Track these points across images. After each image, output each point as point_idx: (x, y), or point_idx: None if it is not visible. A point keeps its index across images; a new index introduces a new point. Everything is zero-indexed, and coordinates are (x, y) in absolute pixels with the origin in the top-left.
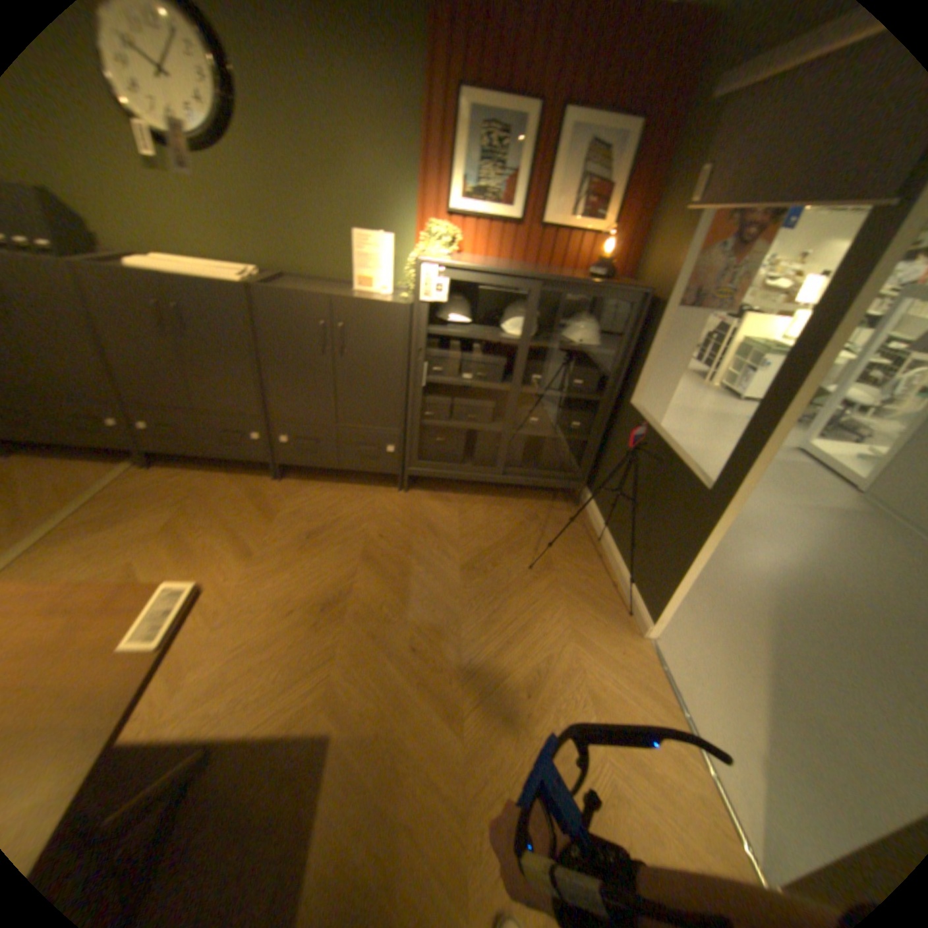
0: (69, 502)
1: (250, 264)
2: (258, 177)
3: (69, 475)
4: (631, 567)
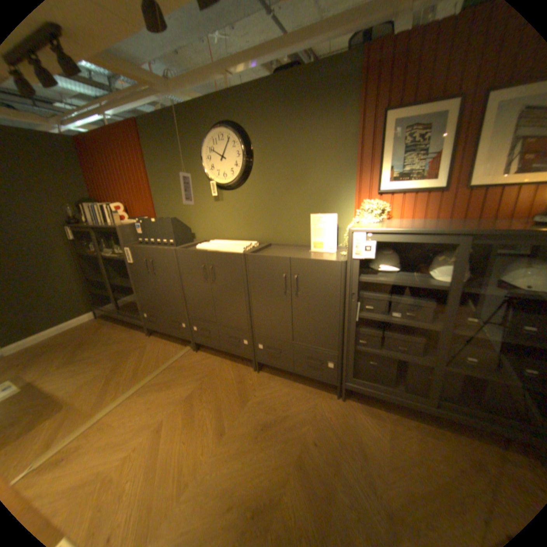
0: (155, 369)
1: (255, 241)
2: (261, 196)
3: (163, 351)
4: None
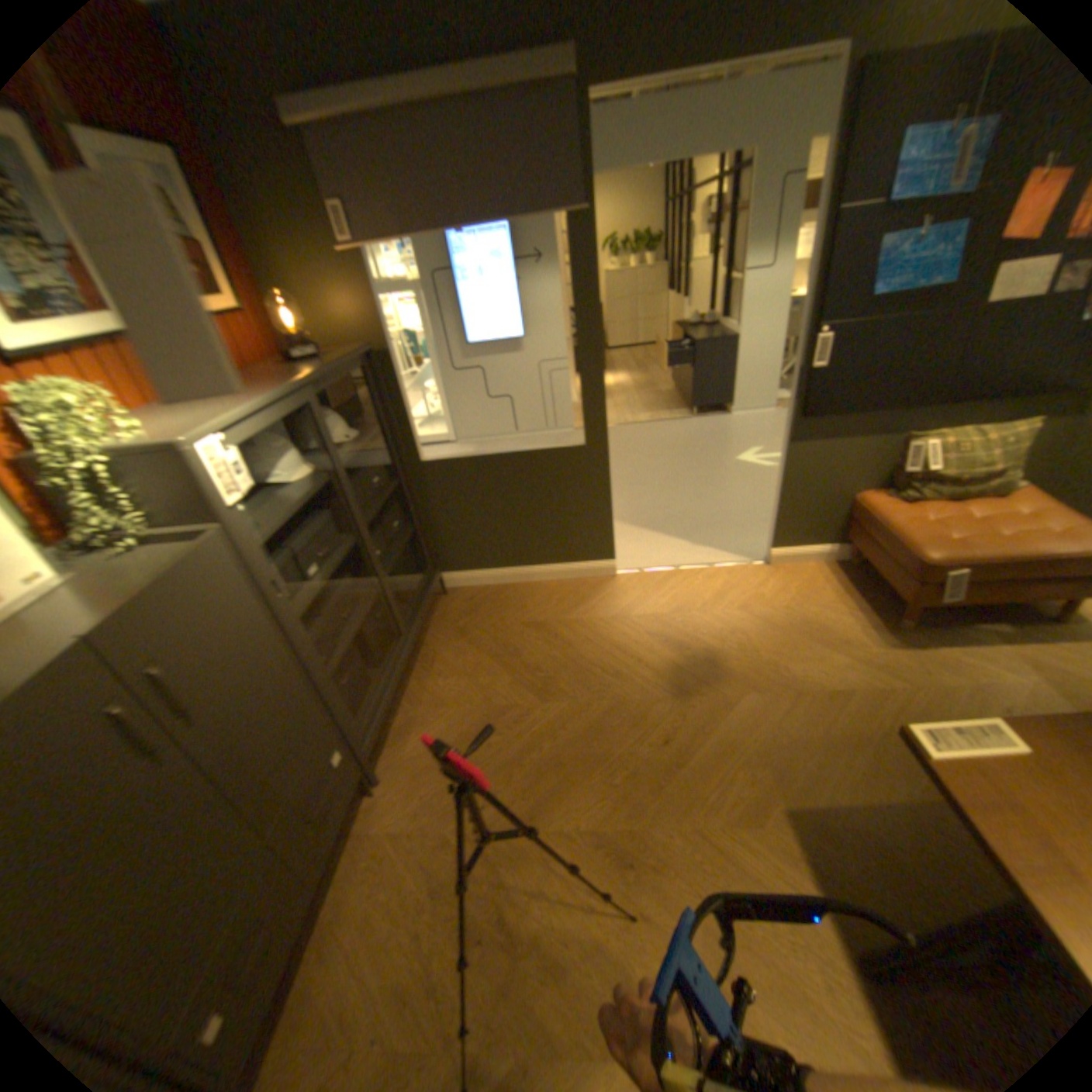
0: None
1: None
2: None
3: None
4: (559, 557)
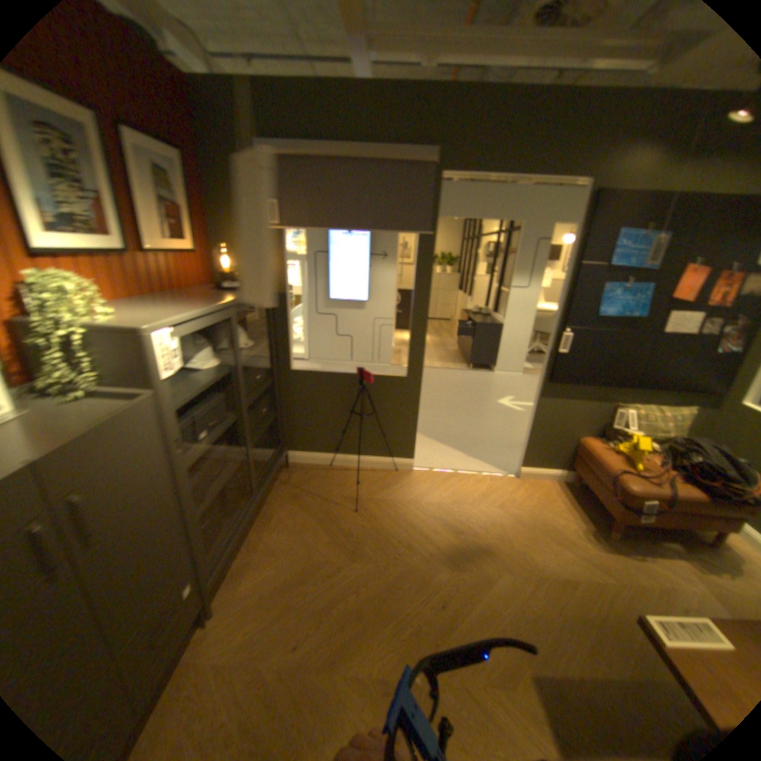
0: None
1: None
2: None
3: None
4: (375, 452)
